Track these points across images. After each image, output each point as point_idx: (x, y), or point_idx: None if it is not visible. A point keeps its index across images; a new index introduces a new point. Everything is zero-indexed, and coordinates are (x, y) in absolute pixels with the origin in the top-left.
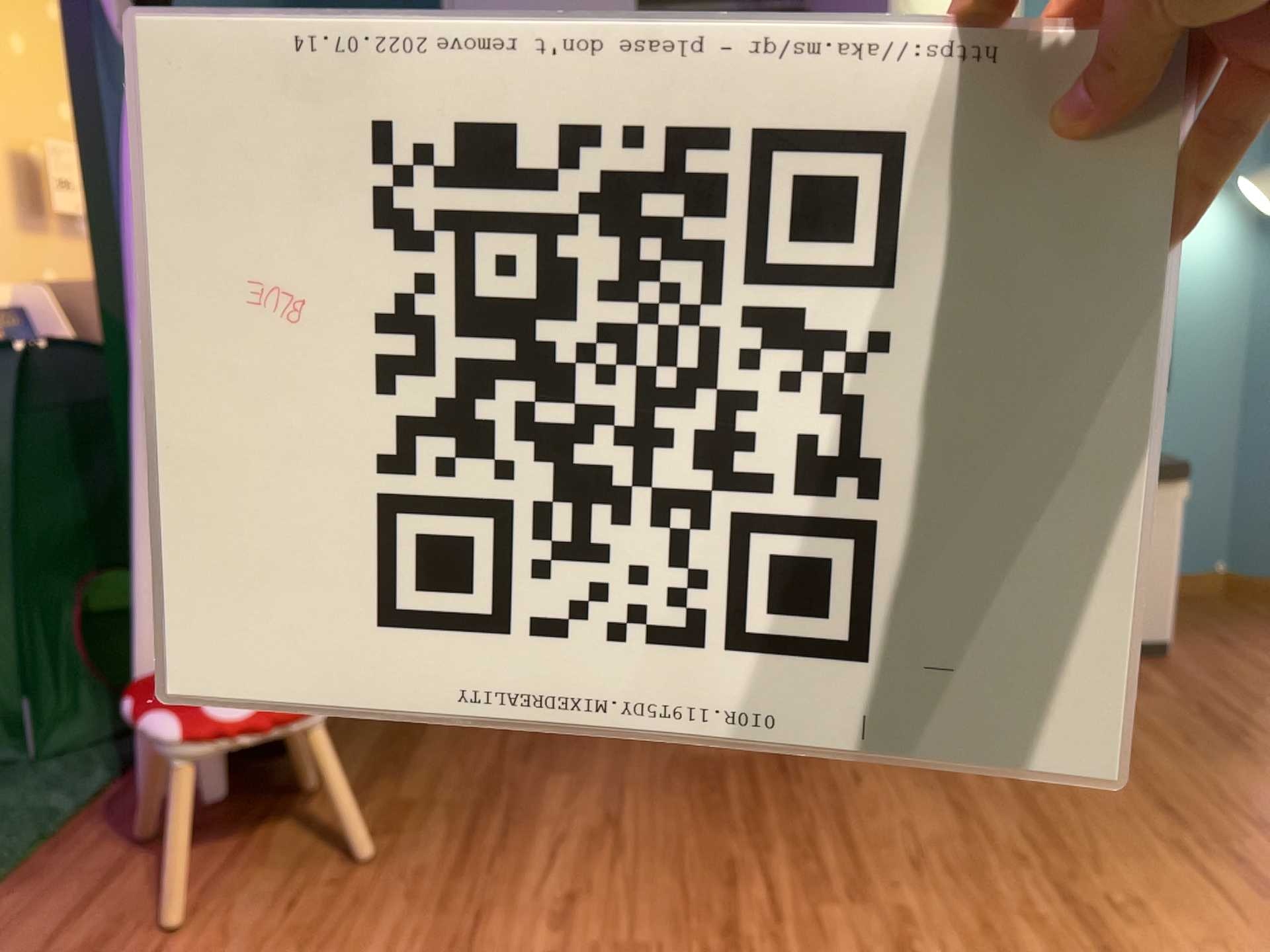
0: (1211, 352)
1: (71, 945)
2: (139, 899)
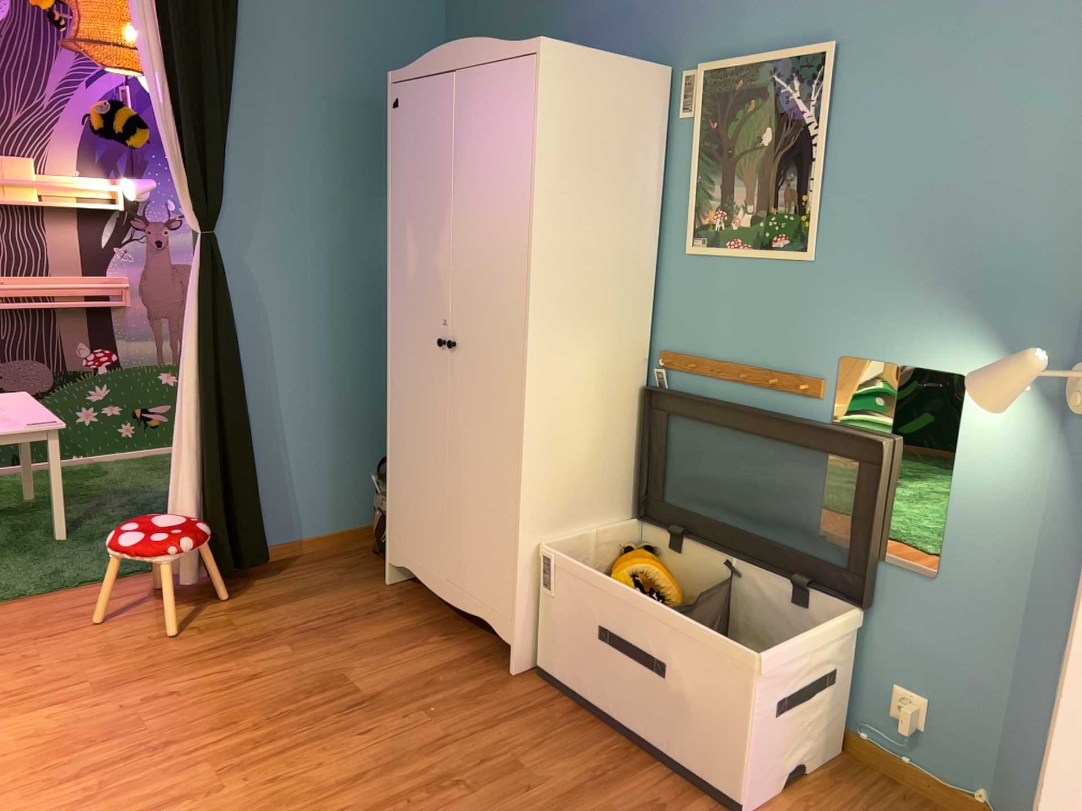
0: (985, 550)
1: (78, 613)
2: (115, 609)
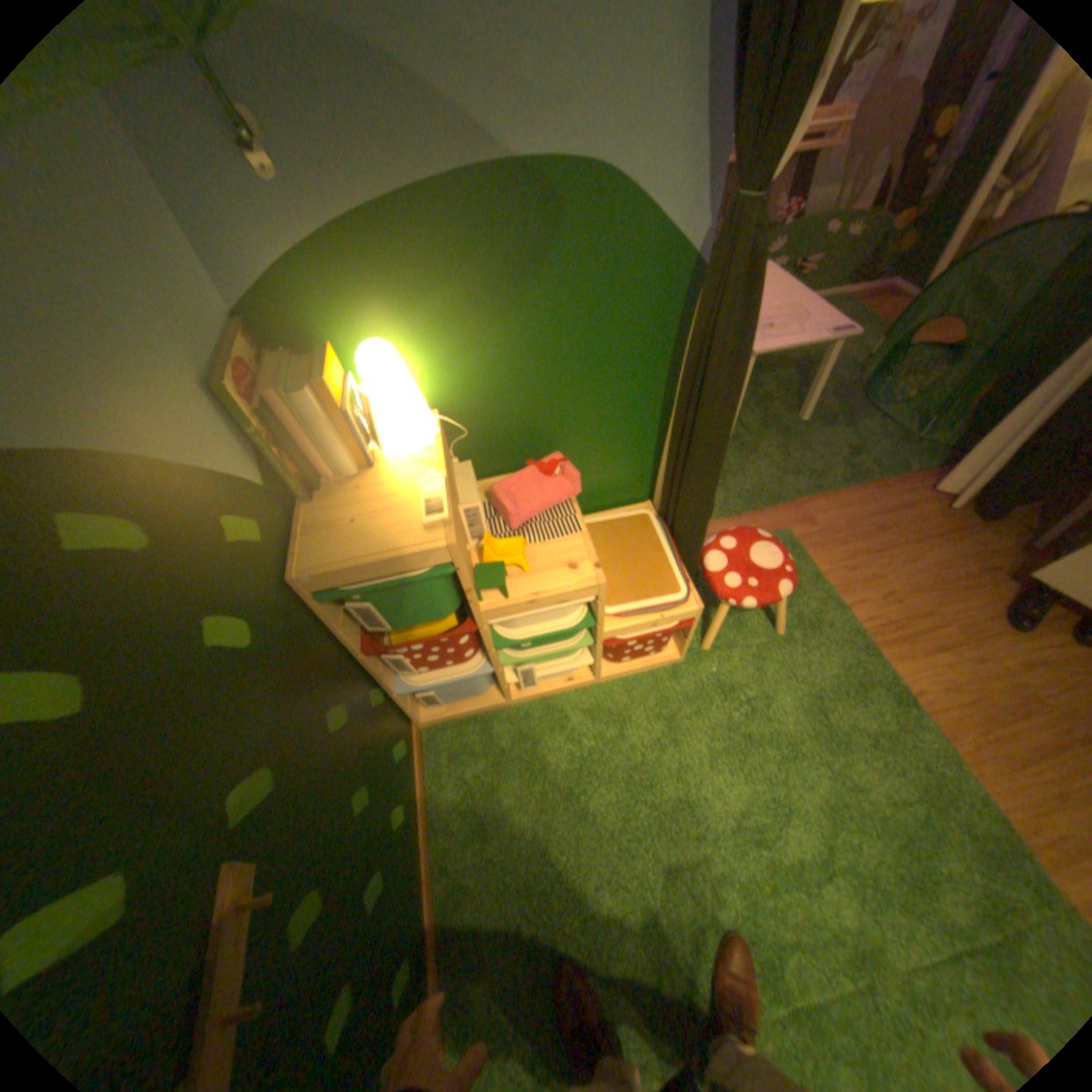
0: None
1: (878, 525)
2: (907, 527)
